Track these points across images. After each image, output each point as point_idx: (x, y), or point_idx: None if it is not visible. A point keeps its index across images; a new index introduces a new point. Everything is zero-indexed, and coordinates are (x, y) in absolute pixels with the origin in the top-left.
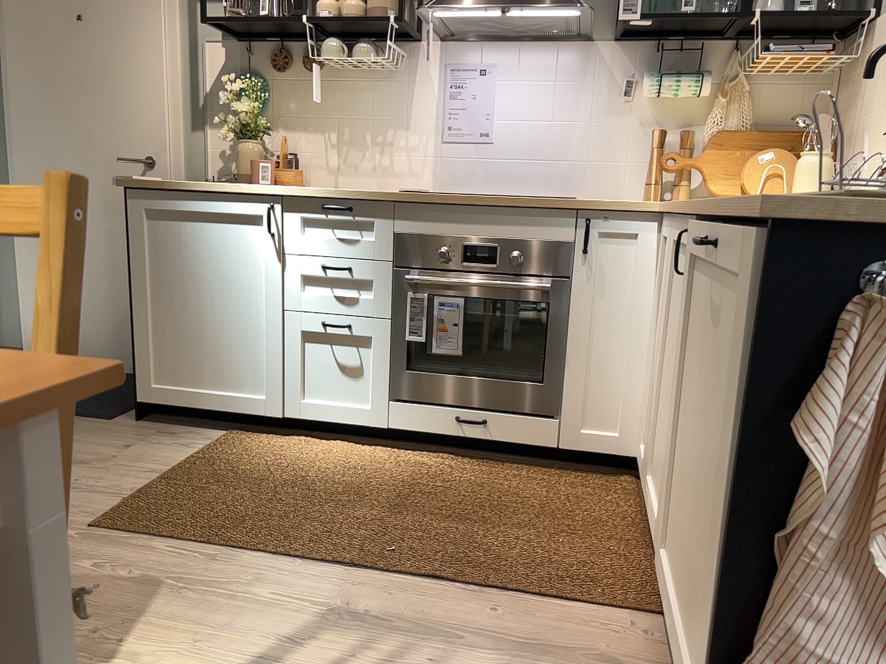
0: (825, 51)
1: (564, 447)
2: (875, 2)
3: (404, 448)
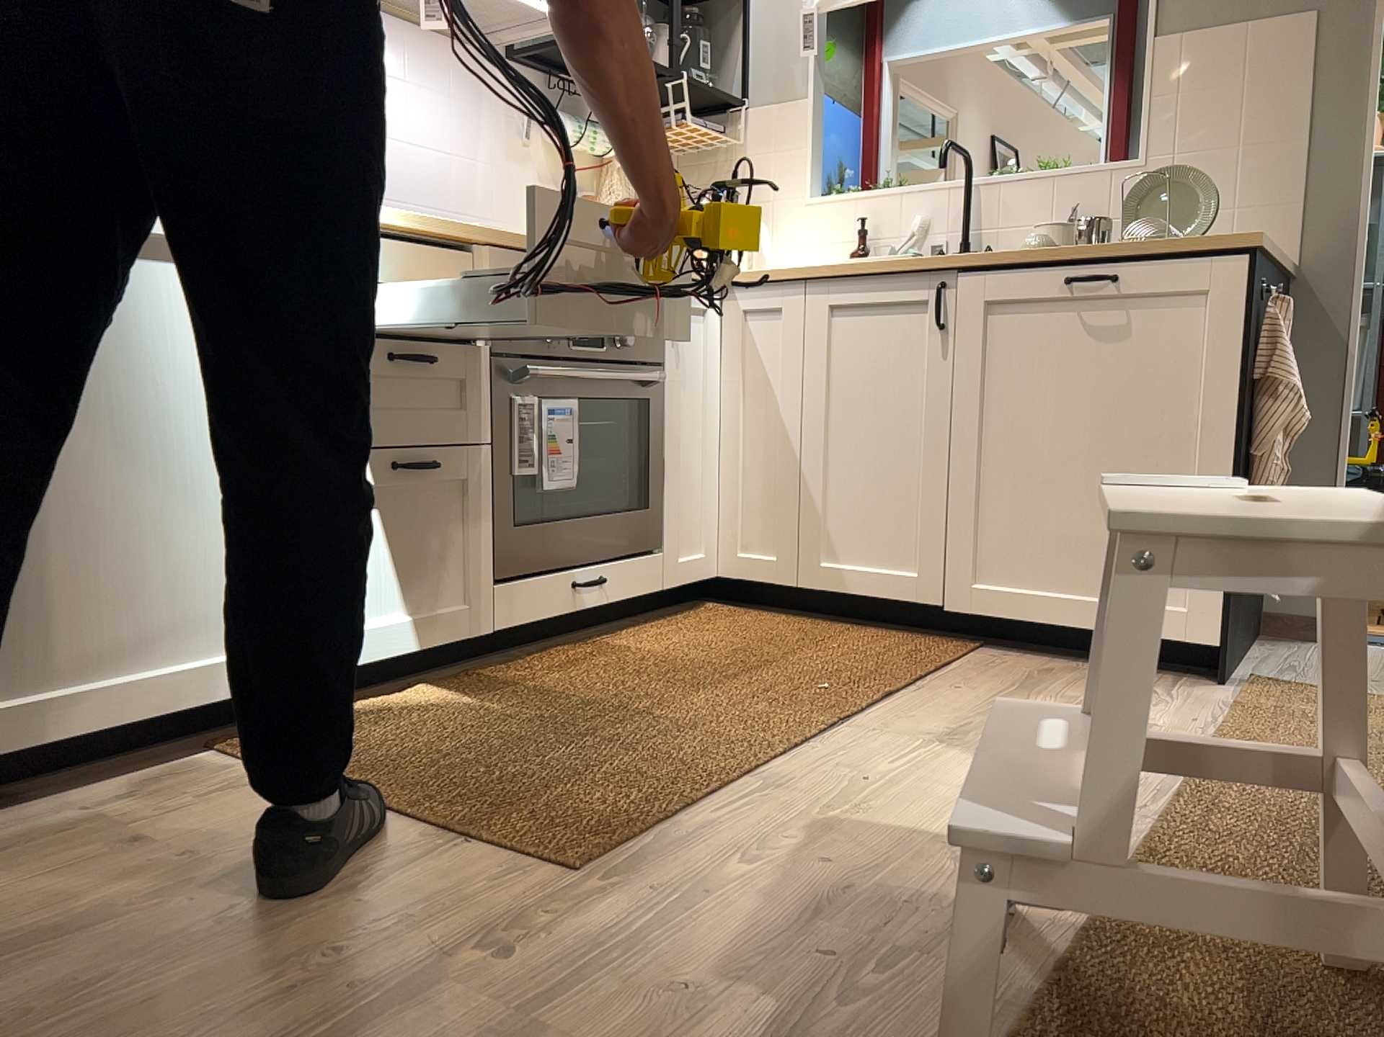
0: (721, 130)
1: (666, 584)
2: (737, 91)
3: (488, 664)
